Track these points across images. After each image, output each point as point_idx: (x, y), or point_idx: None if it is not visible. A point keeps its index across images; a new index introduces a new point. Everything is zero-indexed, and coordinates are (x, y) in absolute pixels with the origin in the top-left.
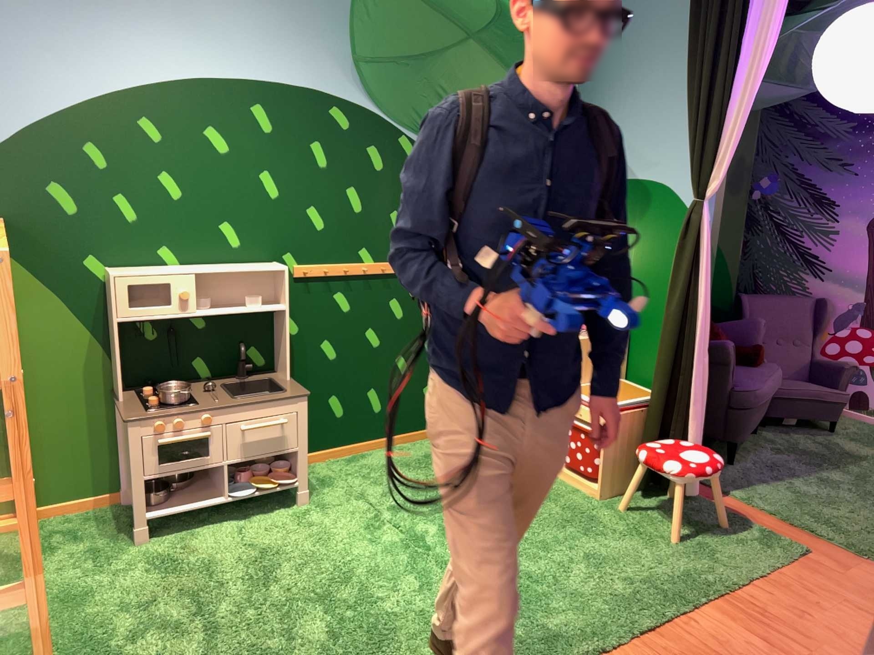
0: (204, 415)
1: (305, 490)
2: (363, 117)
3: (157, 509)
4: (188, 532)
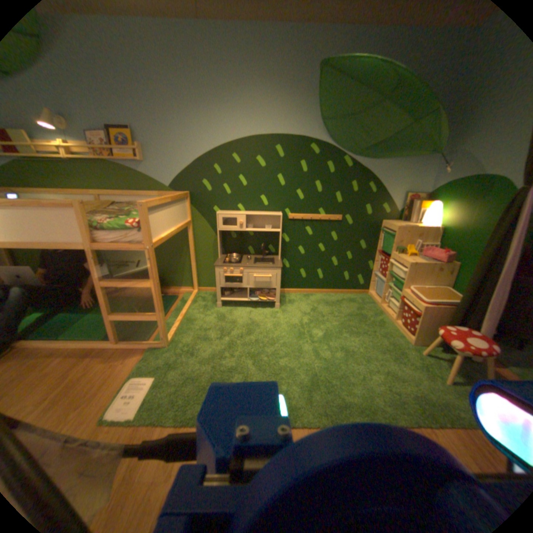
0: (237, 268)
1: (275, 303)
2: (324, 144)
3: (221, 297)
4: (231, 308)
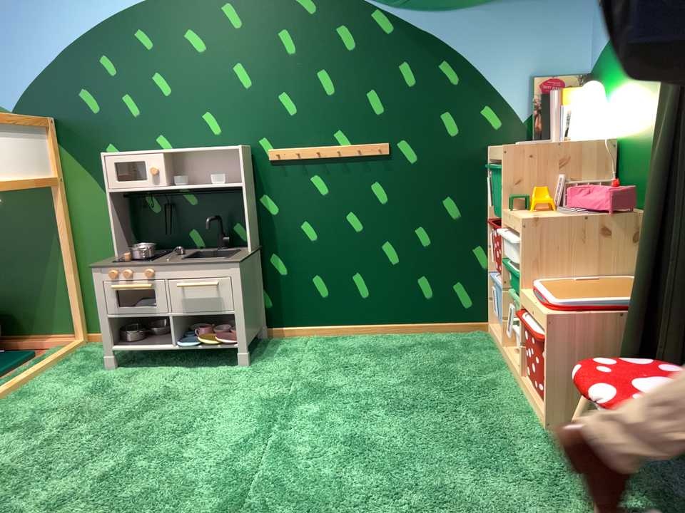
0: (143, 271)
1: (241, 356)
2: None
3: (117, 347)
4: (137, 371)
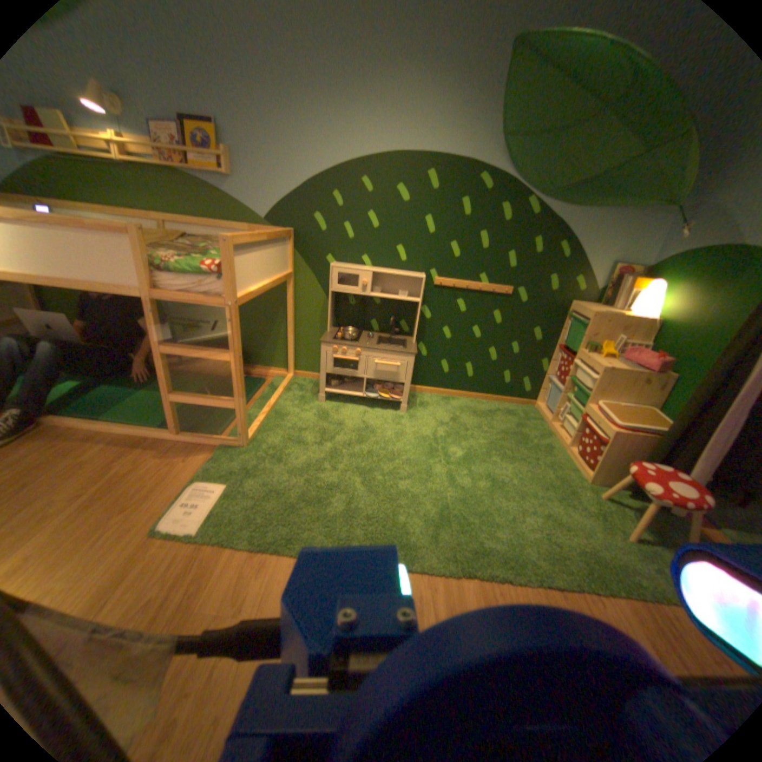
0: (352, 348)
1: (401, 405)
2: (501, 176)
3: (326, 388)
4: (337, 404)
